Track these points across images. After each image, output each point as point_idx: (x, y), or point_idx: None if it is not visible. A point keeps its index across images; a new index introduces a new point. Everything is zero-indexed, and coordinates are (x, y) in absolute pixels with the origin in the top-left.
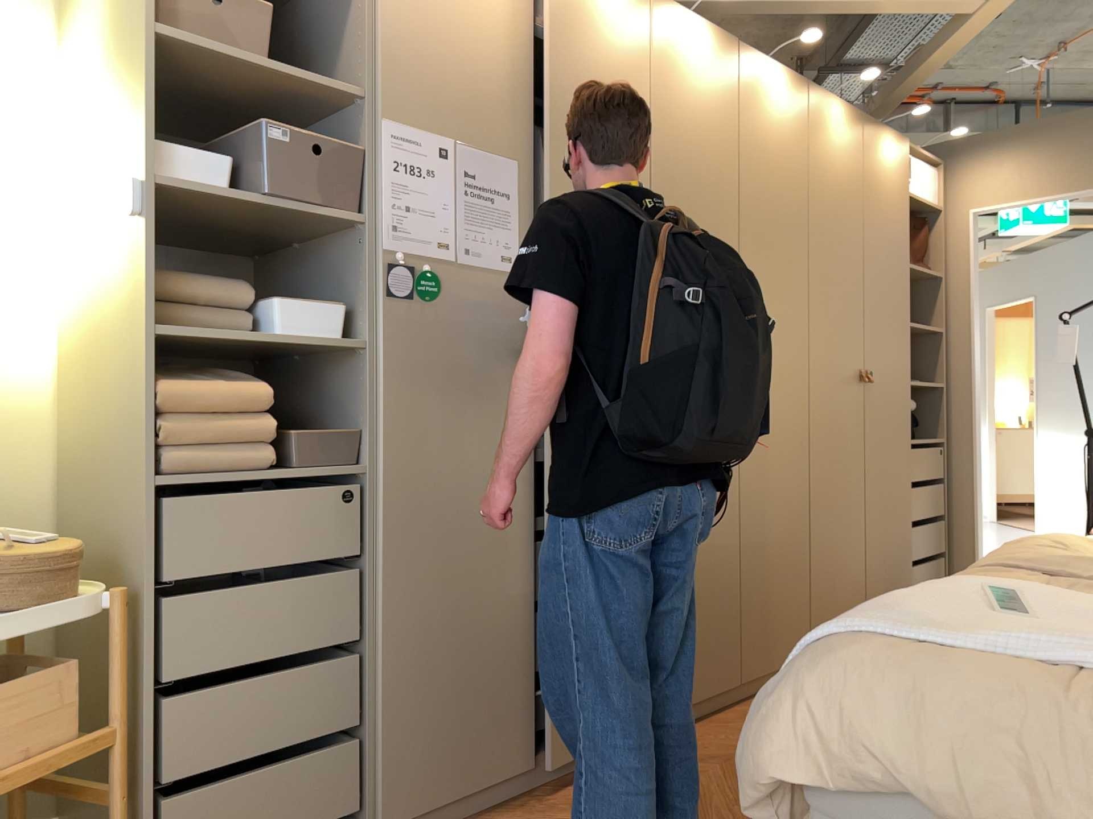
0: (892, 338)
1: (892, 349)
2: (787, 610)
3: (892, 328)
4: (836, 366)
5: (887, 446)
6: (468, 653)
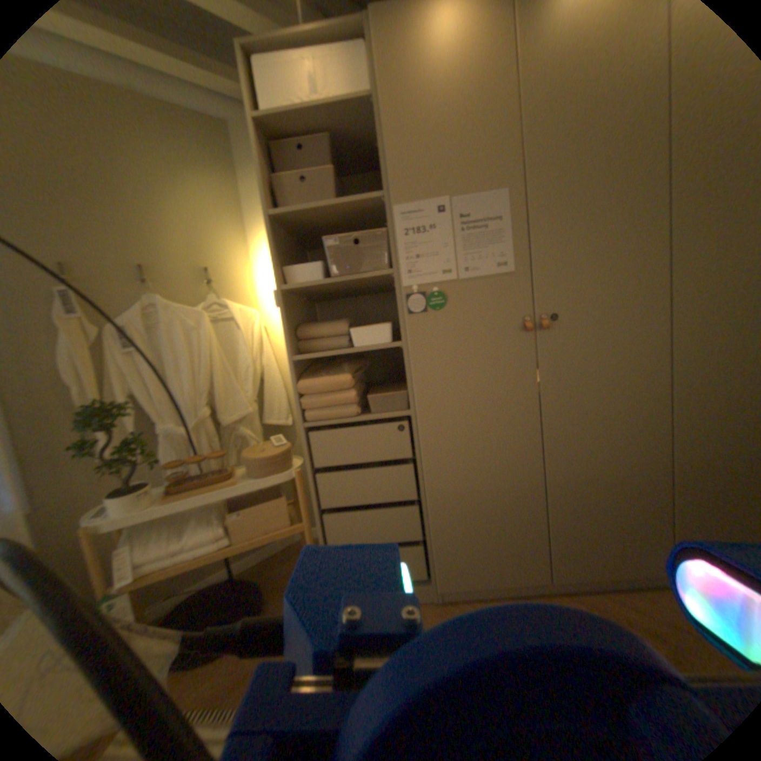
0: None
1: None
2: None
3: None
4: None
5: None
6: (489, 513)
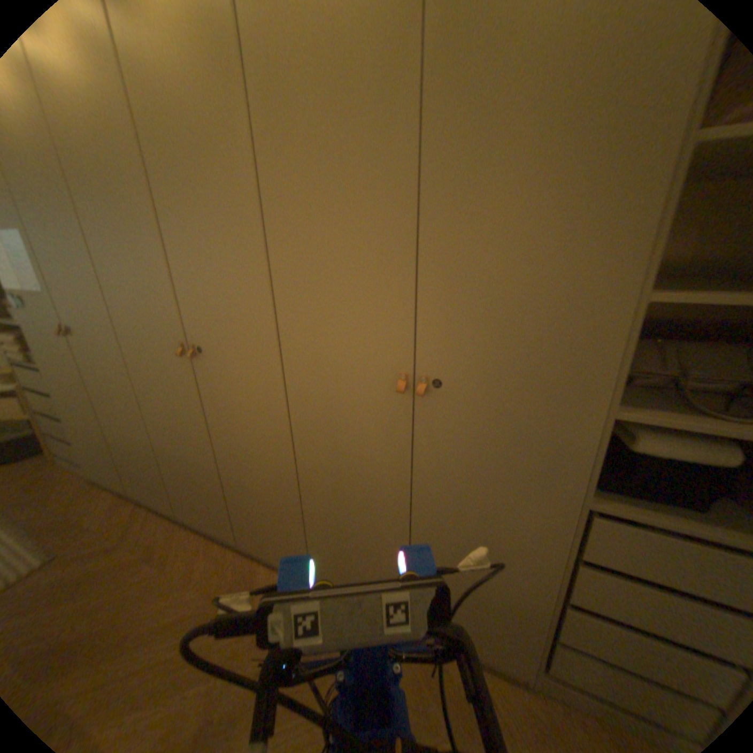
0: (521, 334)
1: (518, 354)
2: (275, 540)
3: (524, 314)
4: (332, 365)
5: (480, 492)
6: (87, 443)
